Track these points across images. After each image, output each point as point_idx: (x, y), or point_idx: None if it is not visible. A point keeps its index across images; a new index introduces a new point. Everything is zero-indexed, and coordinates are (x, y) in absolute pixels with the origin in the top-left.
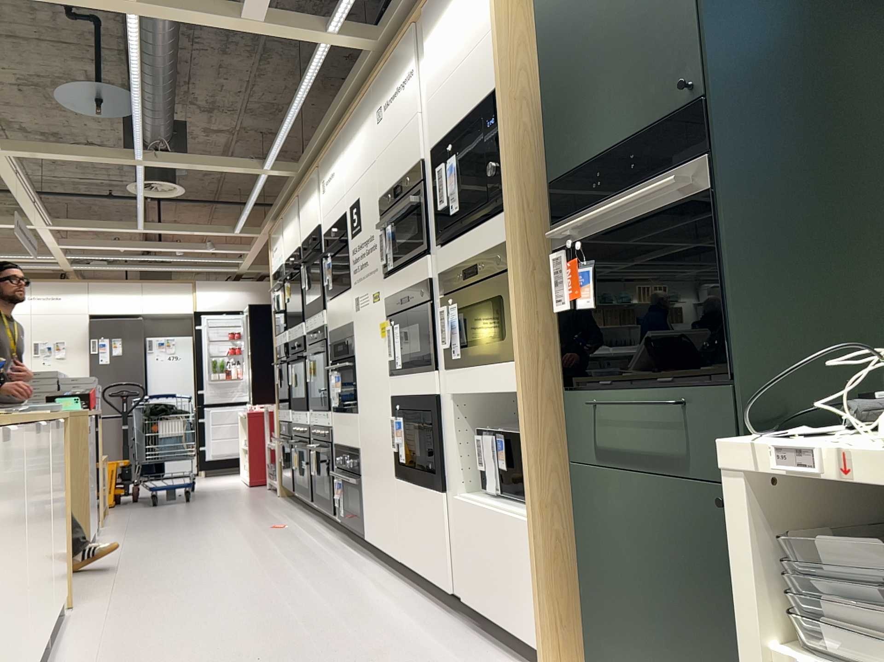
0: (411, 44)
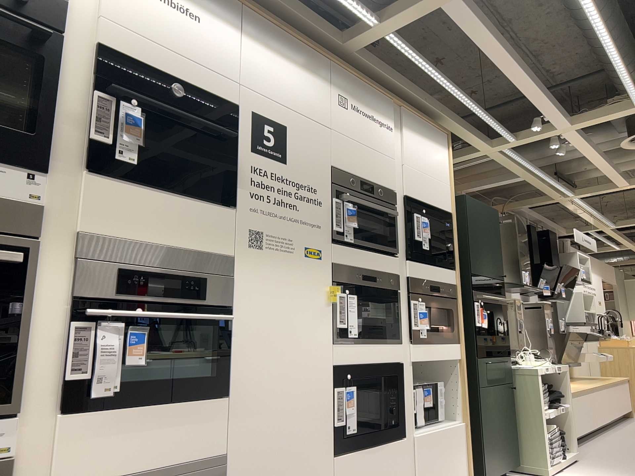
0: (389, 110)
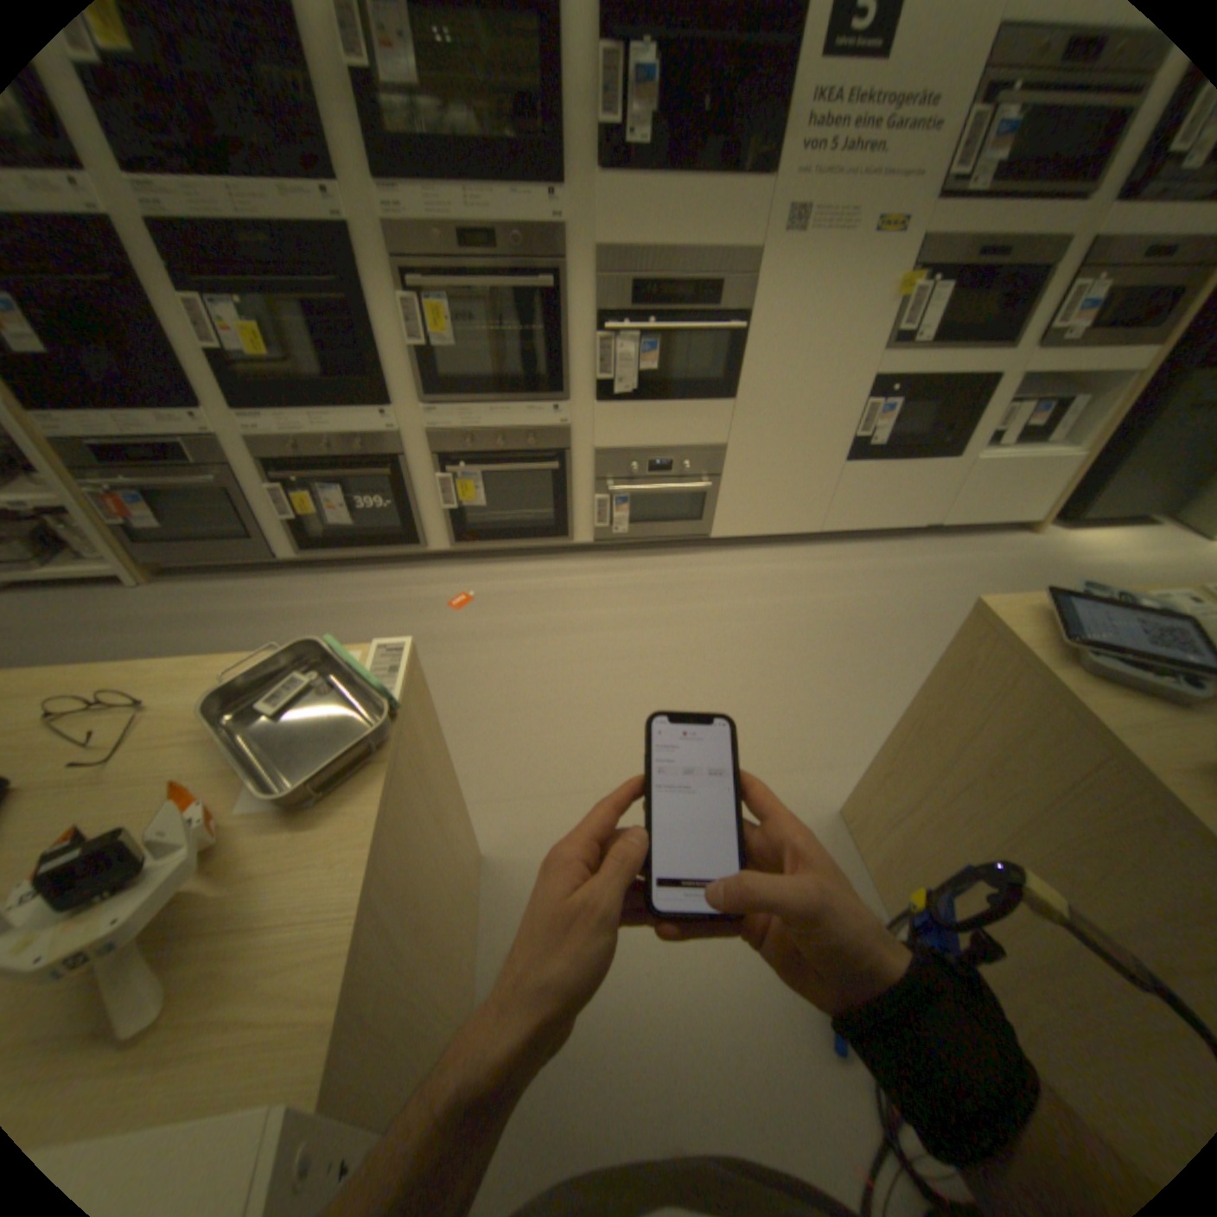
0: None
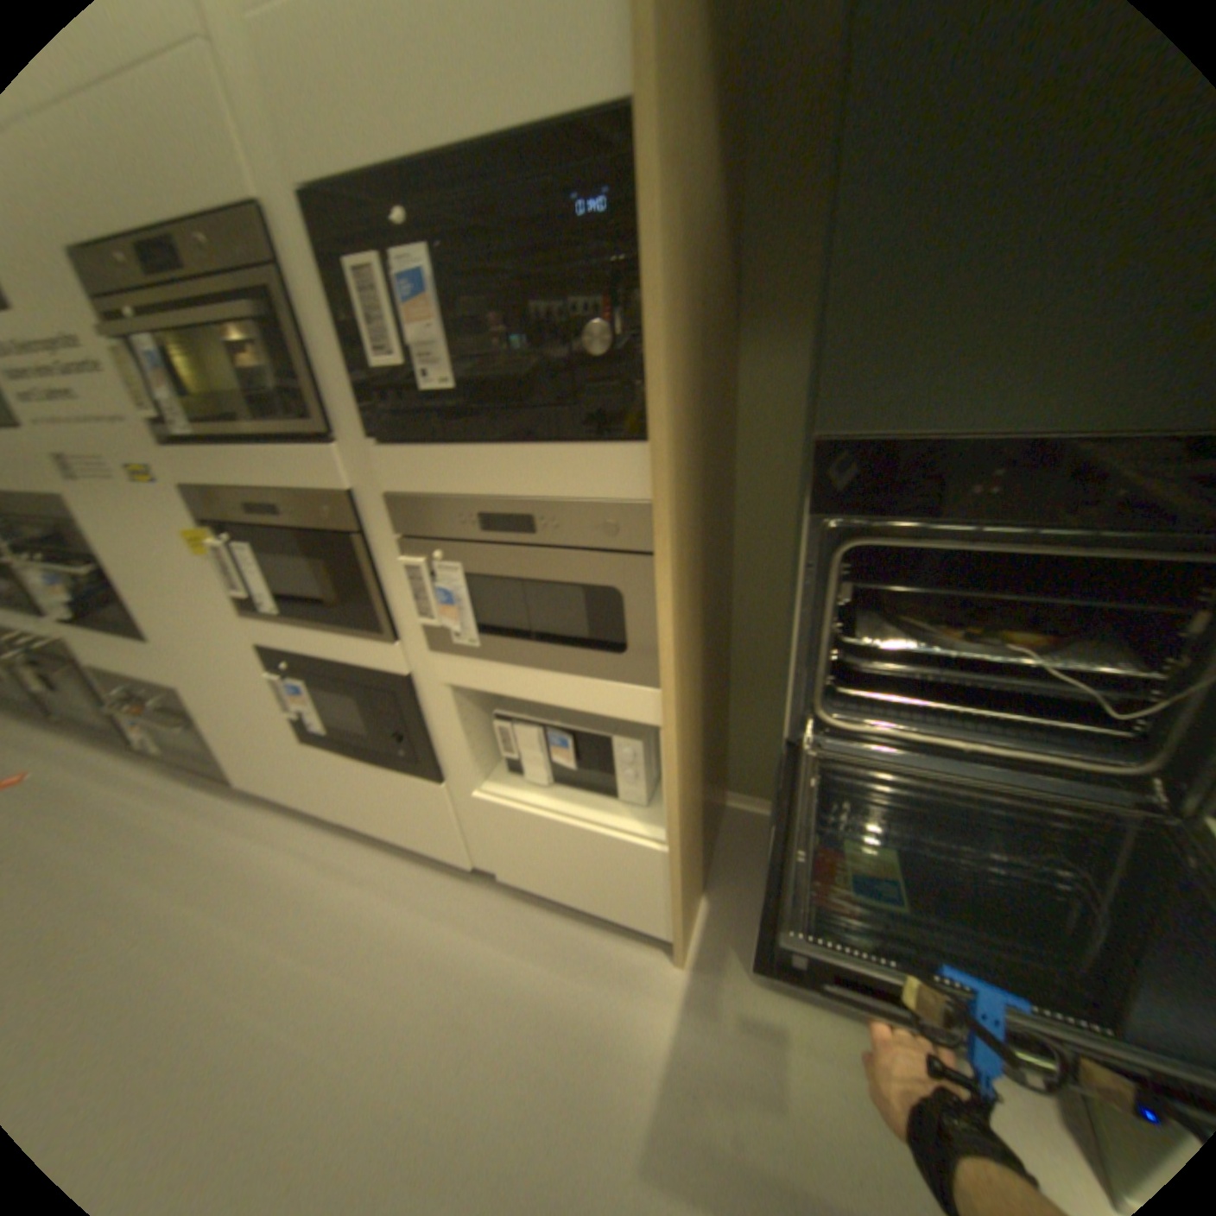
0: None
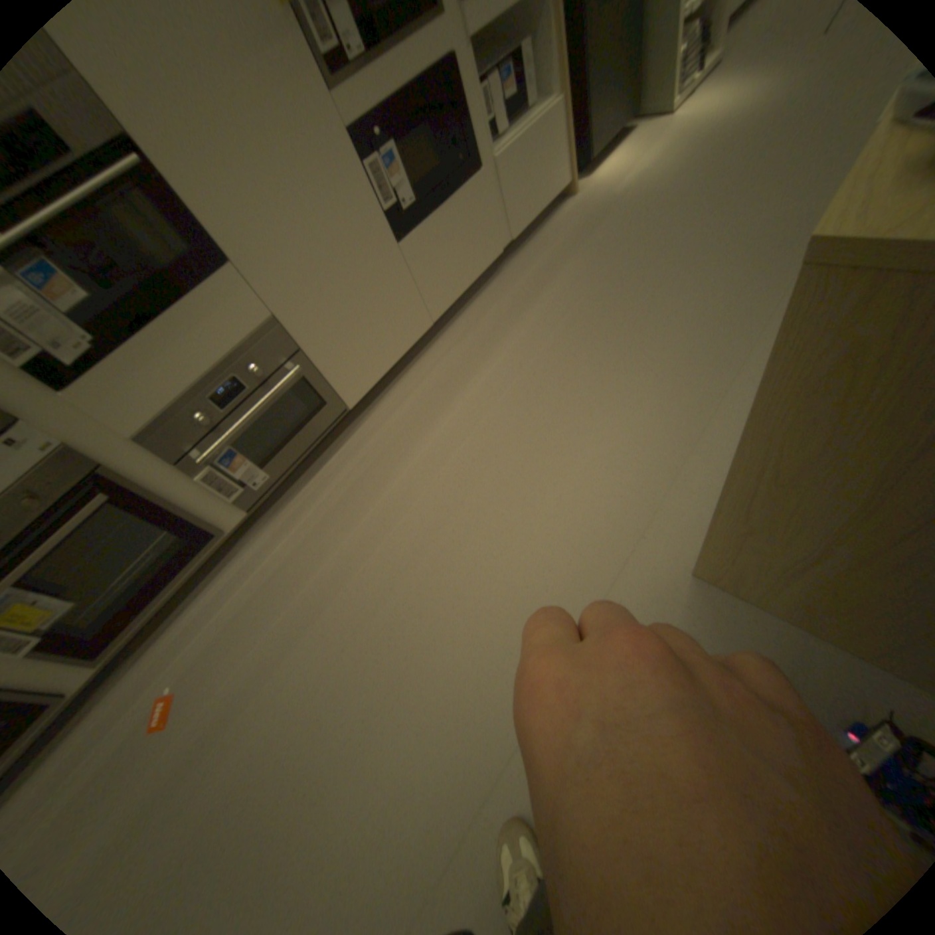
0: None
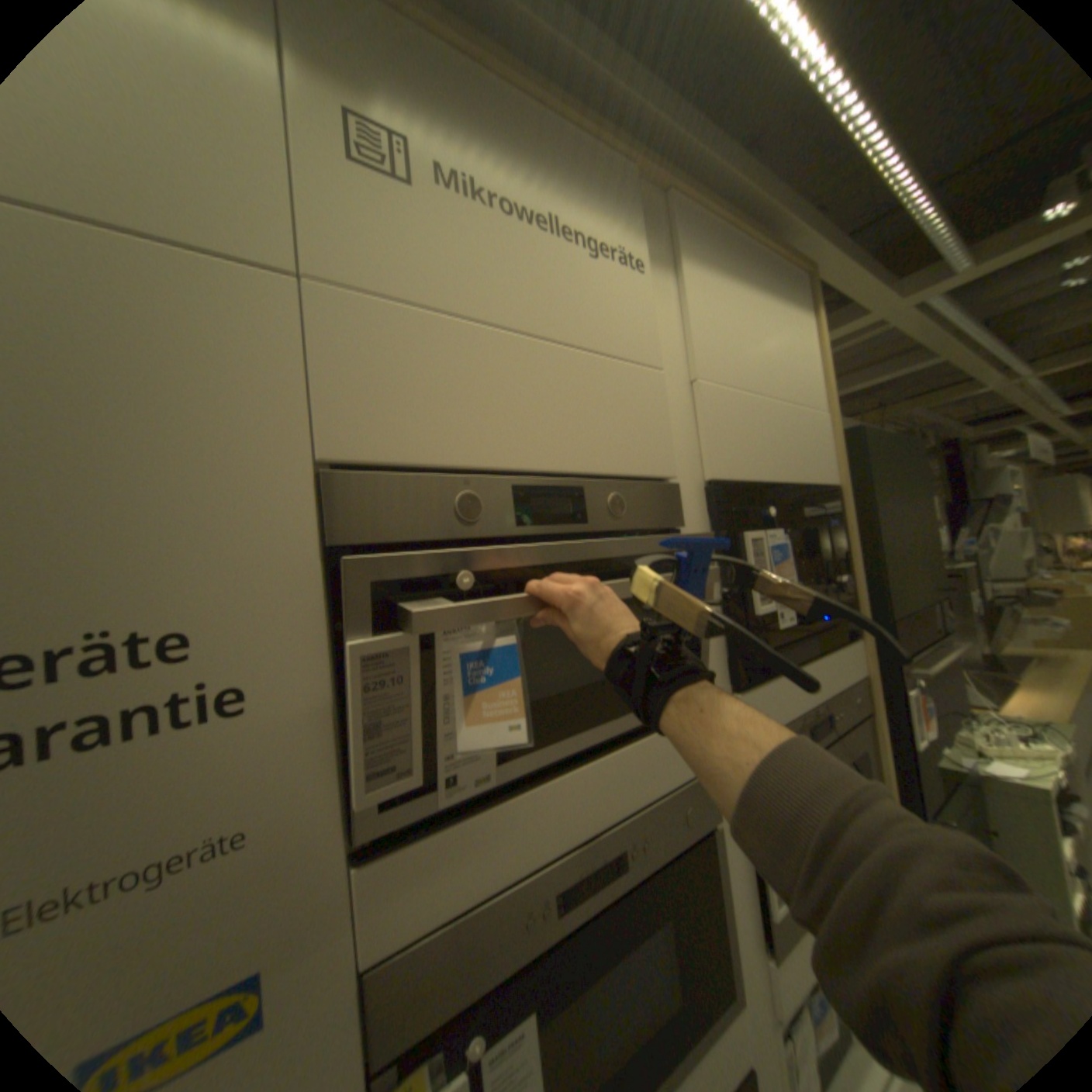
0: (629, 192)
